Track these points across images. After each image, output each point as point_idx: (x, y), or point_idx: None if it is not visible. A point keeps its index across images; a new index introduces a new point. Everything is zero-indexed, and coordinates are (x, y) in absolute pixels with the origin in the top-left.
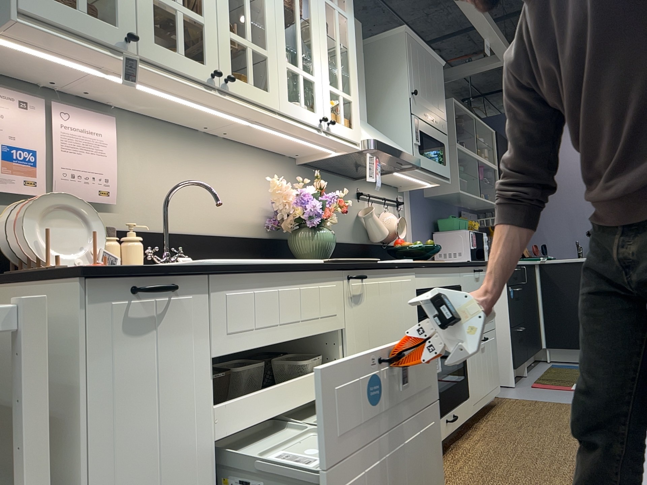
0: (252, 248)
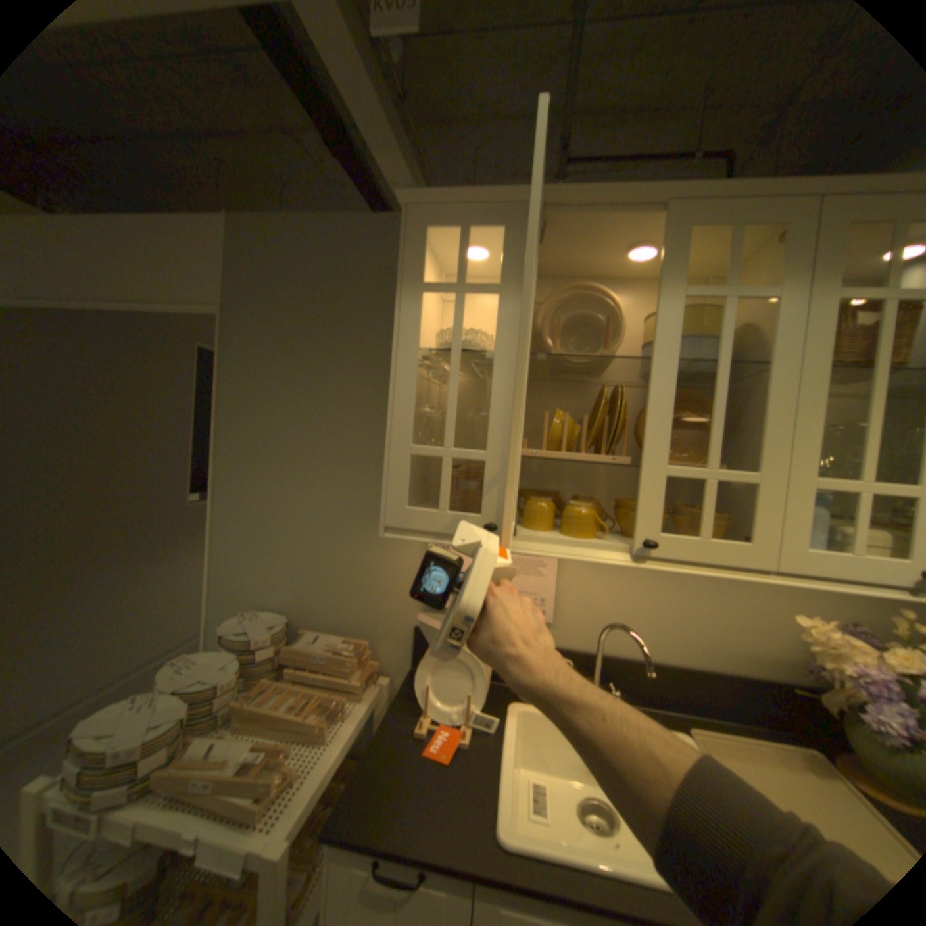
0: (767, 697)
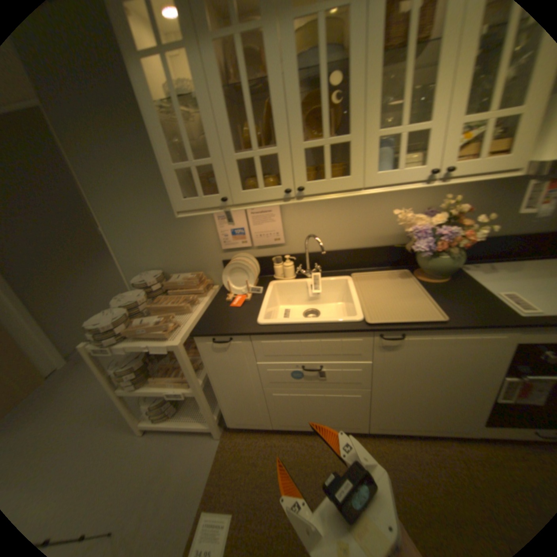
0: (388, 253)
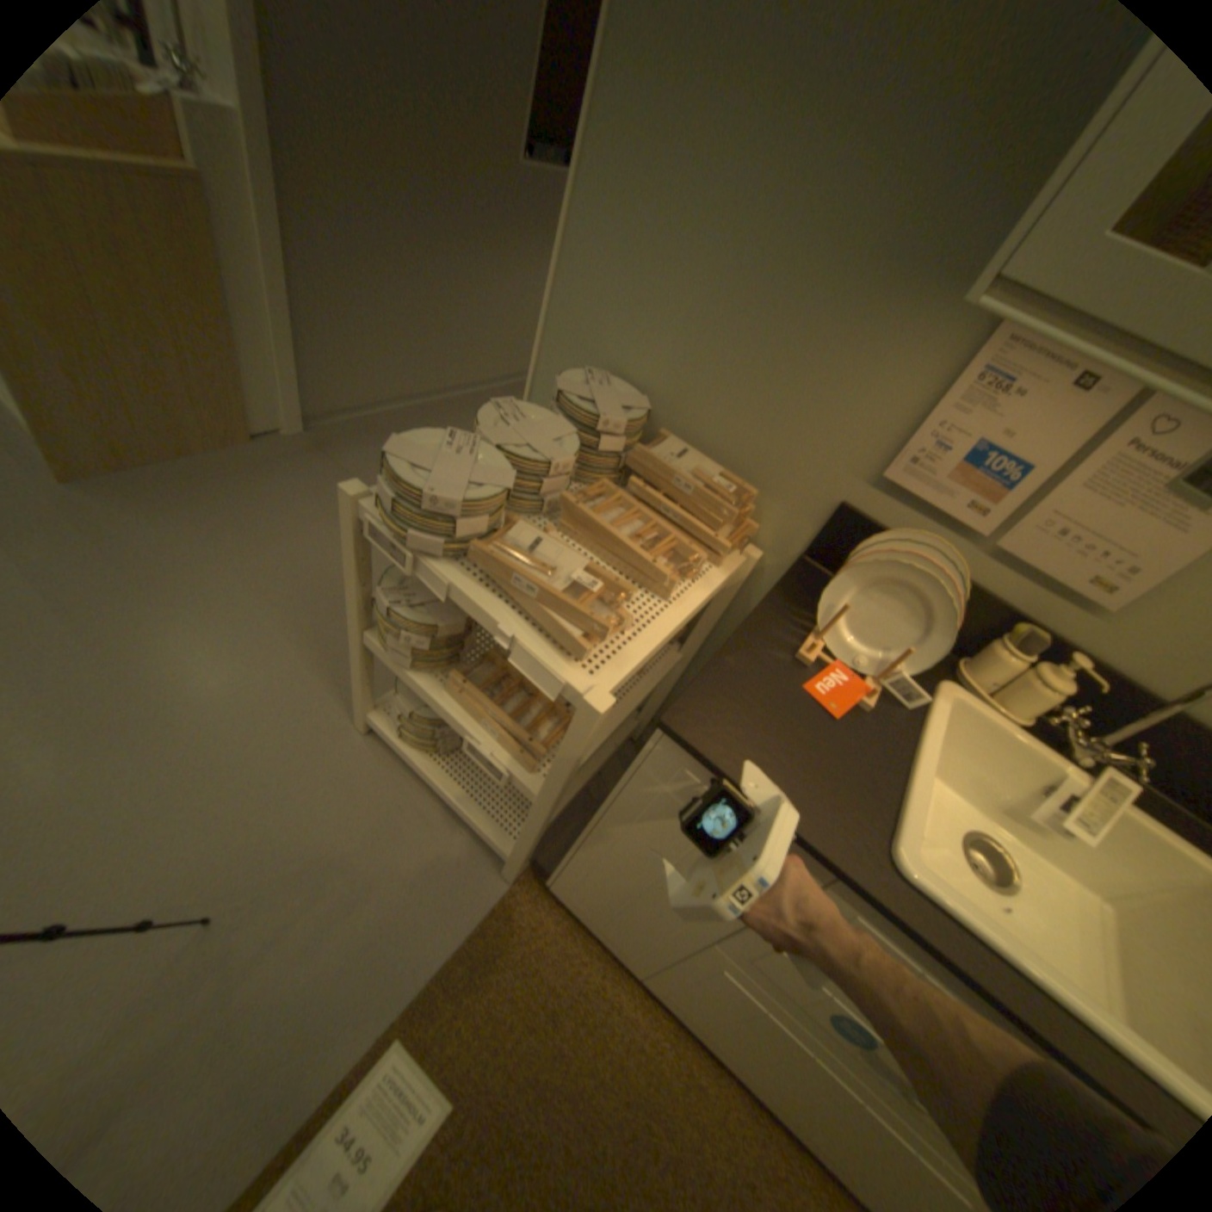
0: None
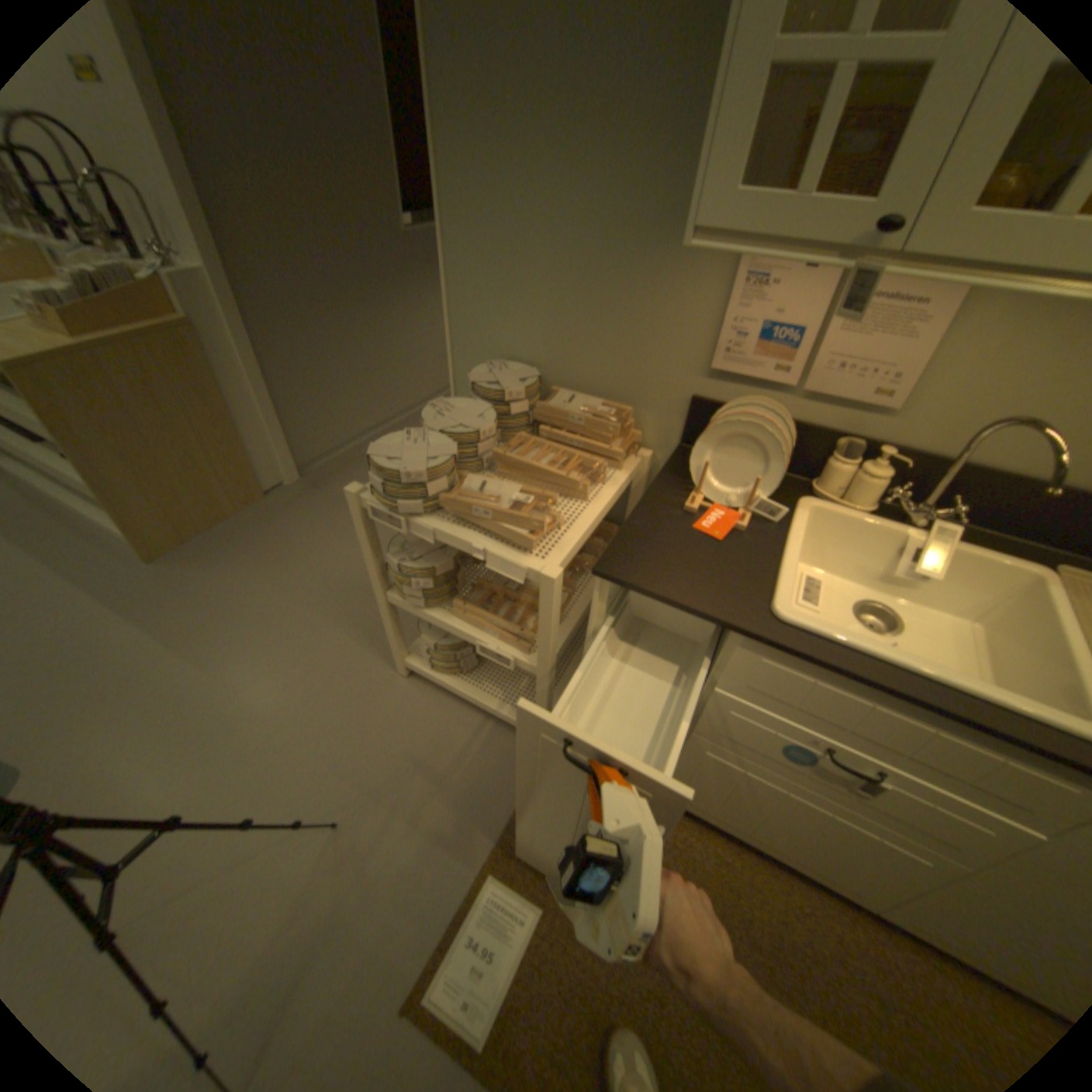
0: None
